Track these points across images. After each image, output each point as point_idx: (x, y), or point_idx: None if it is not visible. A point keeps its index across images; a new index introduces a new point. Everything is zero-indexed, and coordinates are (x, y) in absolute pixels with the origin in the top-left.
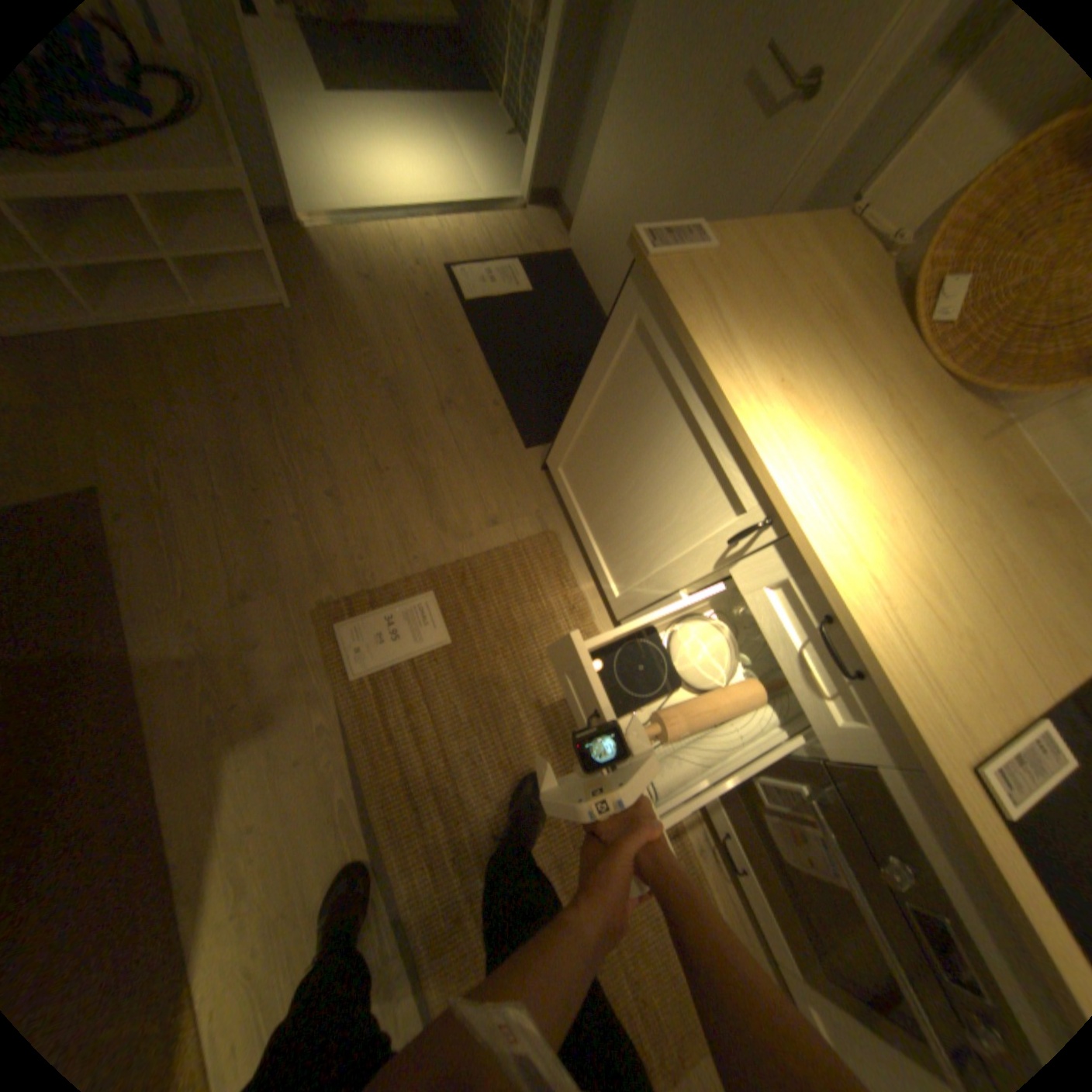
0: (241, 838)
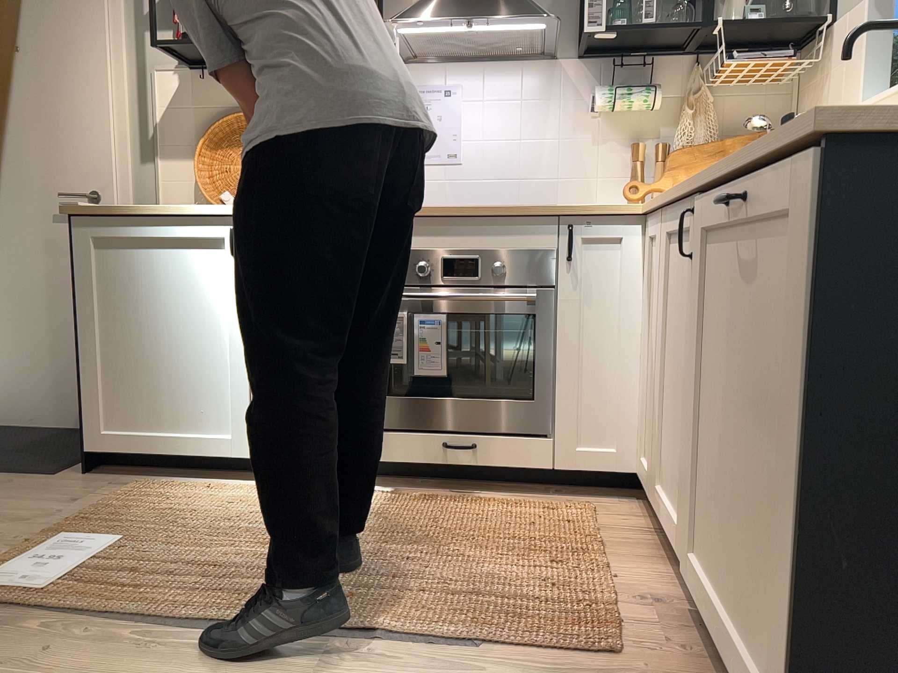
0: None
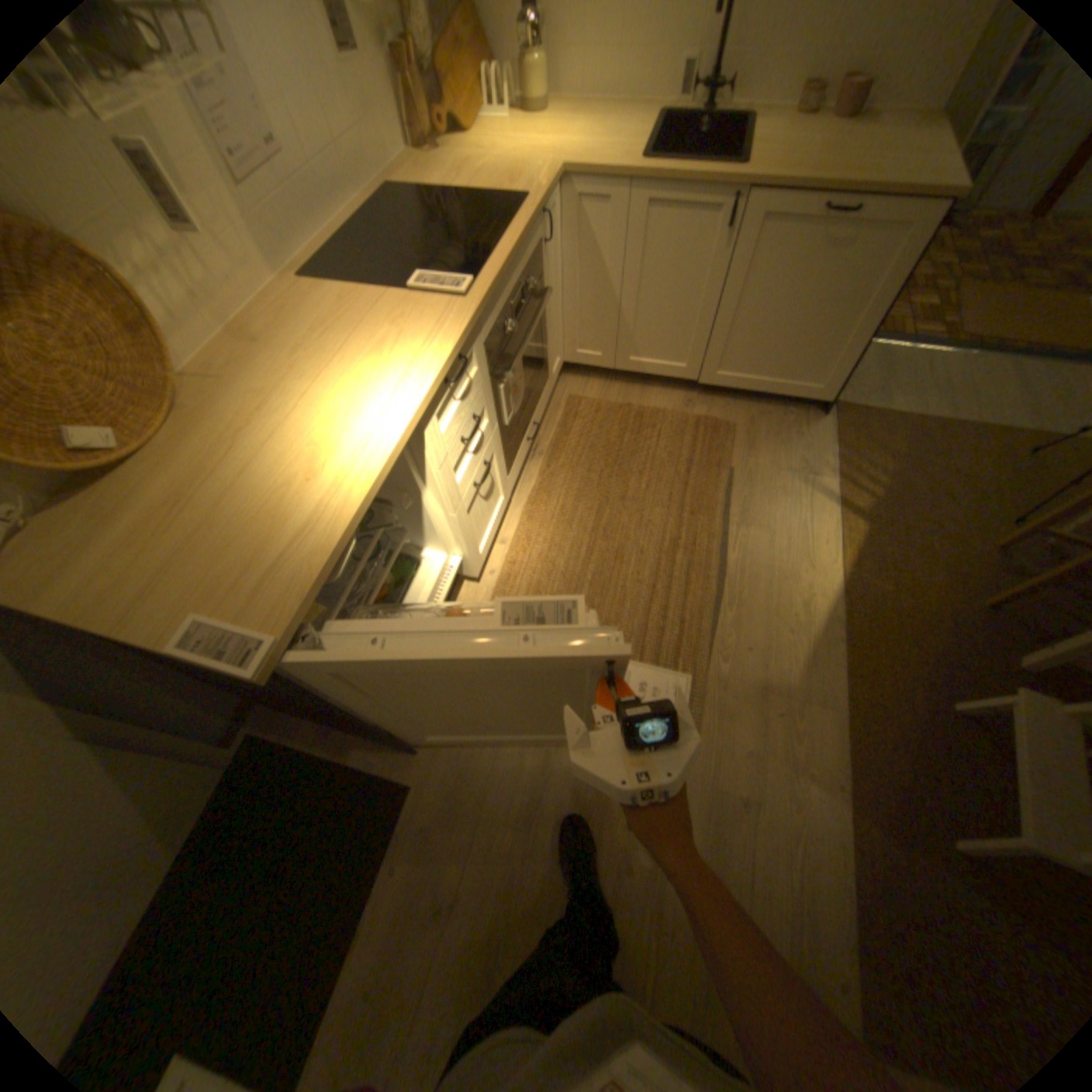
0: (795, 631)
